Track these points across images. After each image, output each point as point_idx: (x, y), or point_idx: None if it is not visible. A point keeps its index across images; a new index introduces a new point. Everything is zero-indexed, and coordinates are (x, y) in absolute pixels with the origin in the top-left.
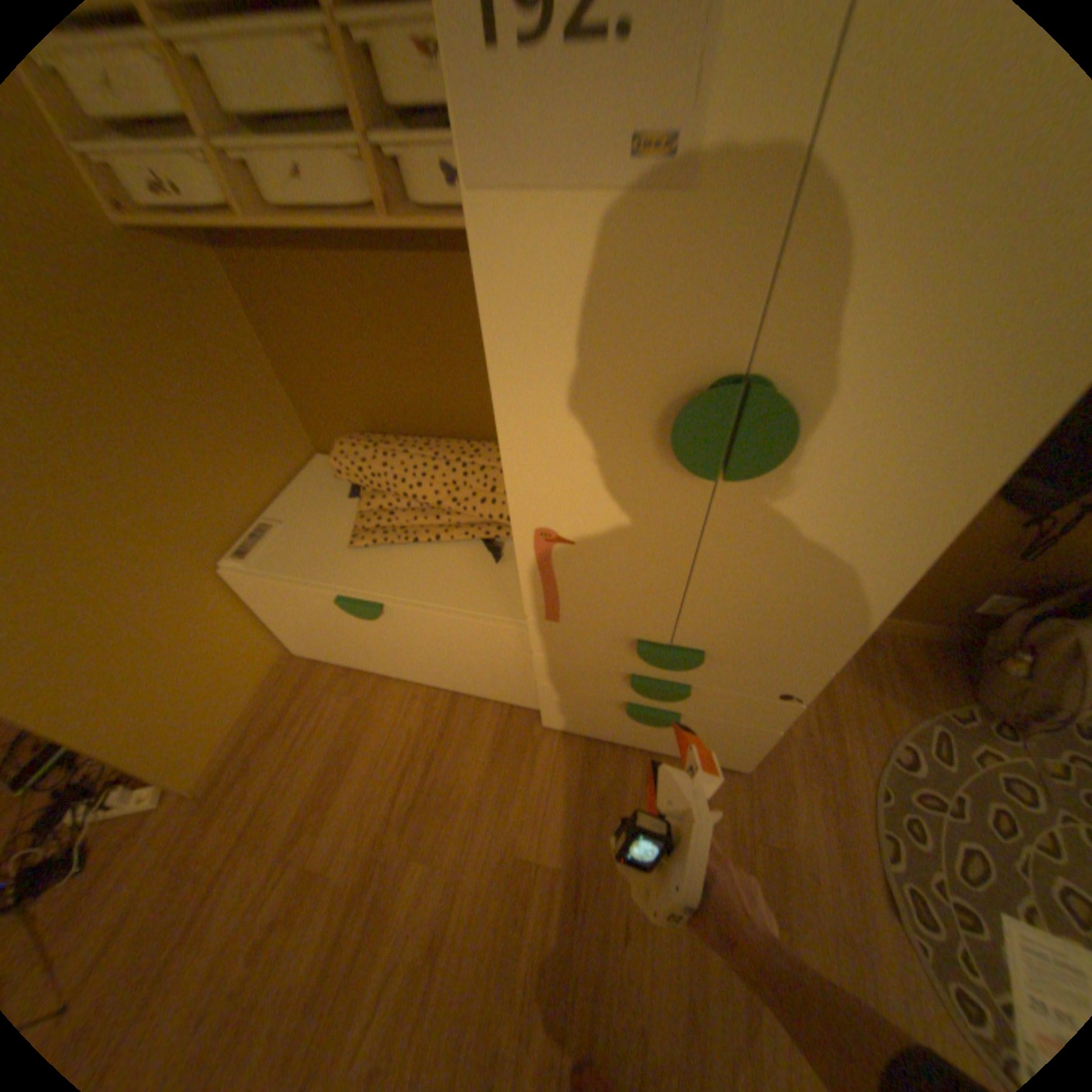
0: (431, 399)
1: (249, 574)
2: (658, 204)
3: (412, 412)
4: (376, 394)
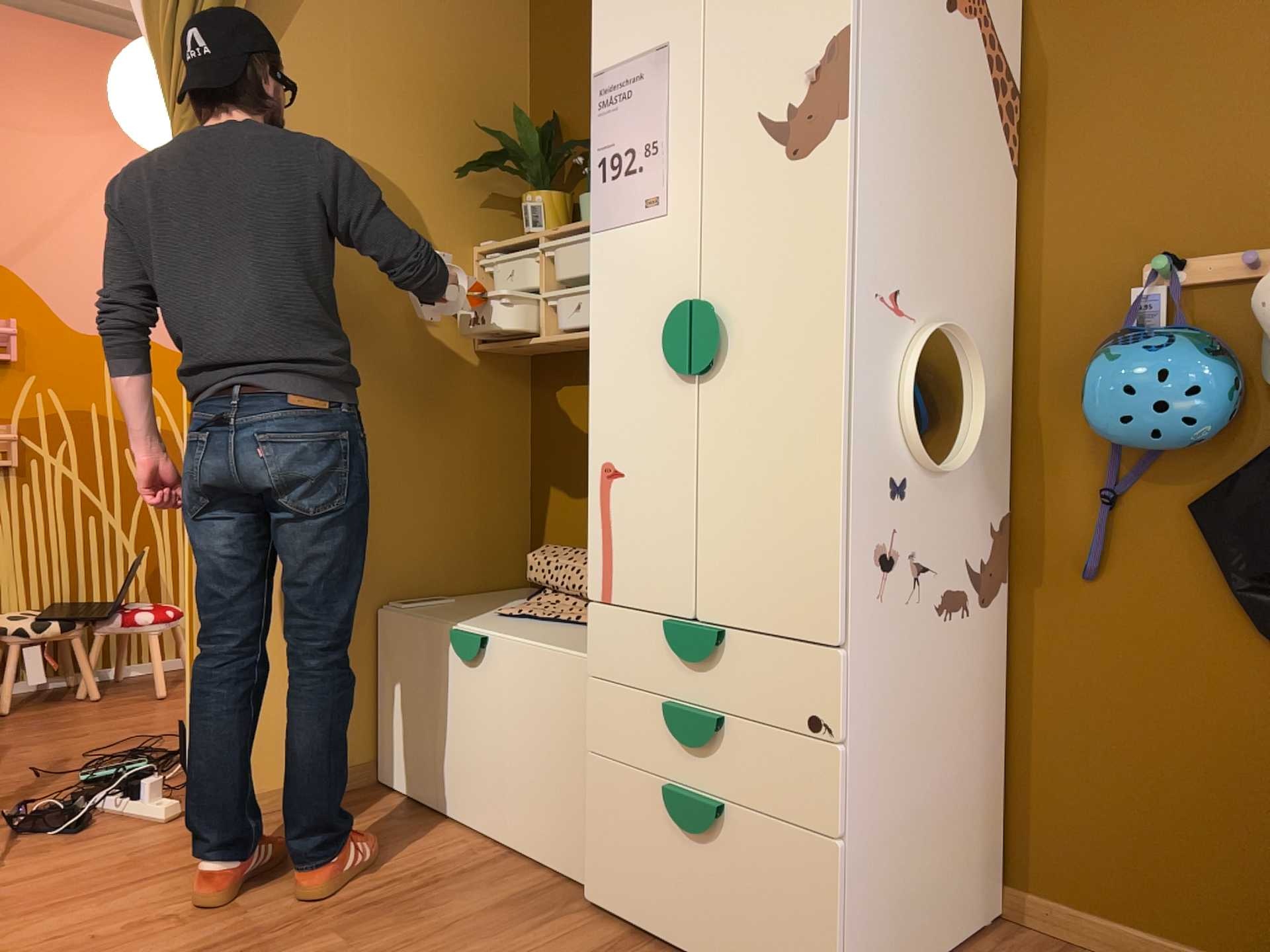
0: None
1: (400, 614)
2: (654, 224)
3: None
4: None
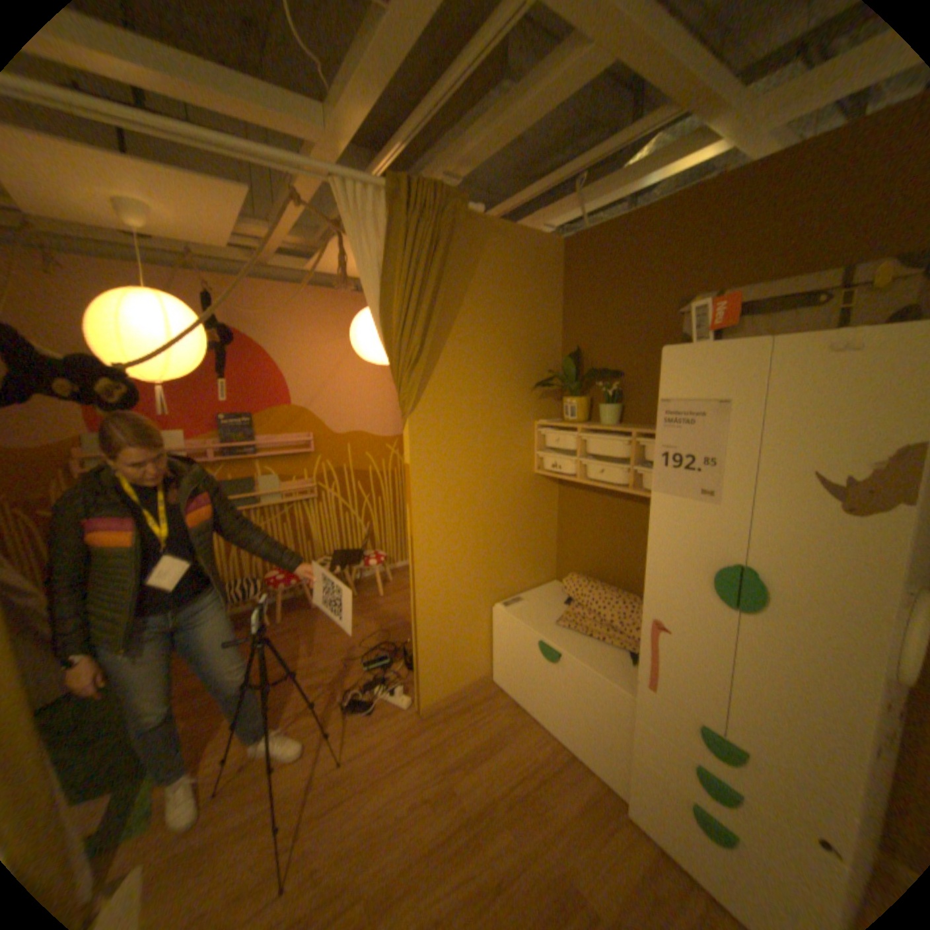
0: (628, 570)
1: (506, 614)
2: (708, 506)
3: (615, 574)
4: (600, 559)
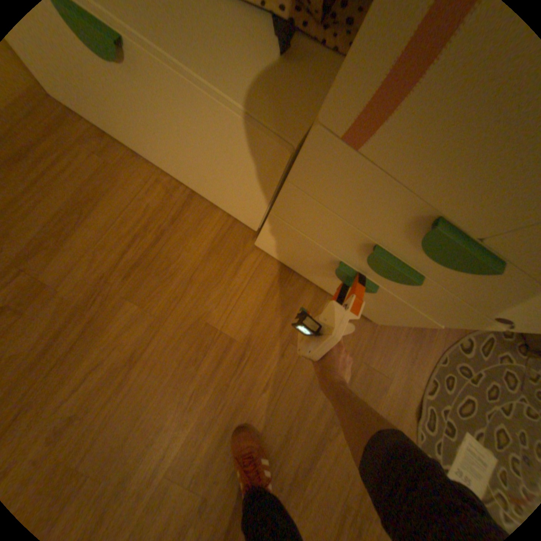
0: None
1: None
2: None
3: None
4: None
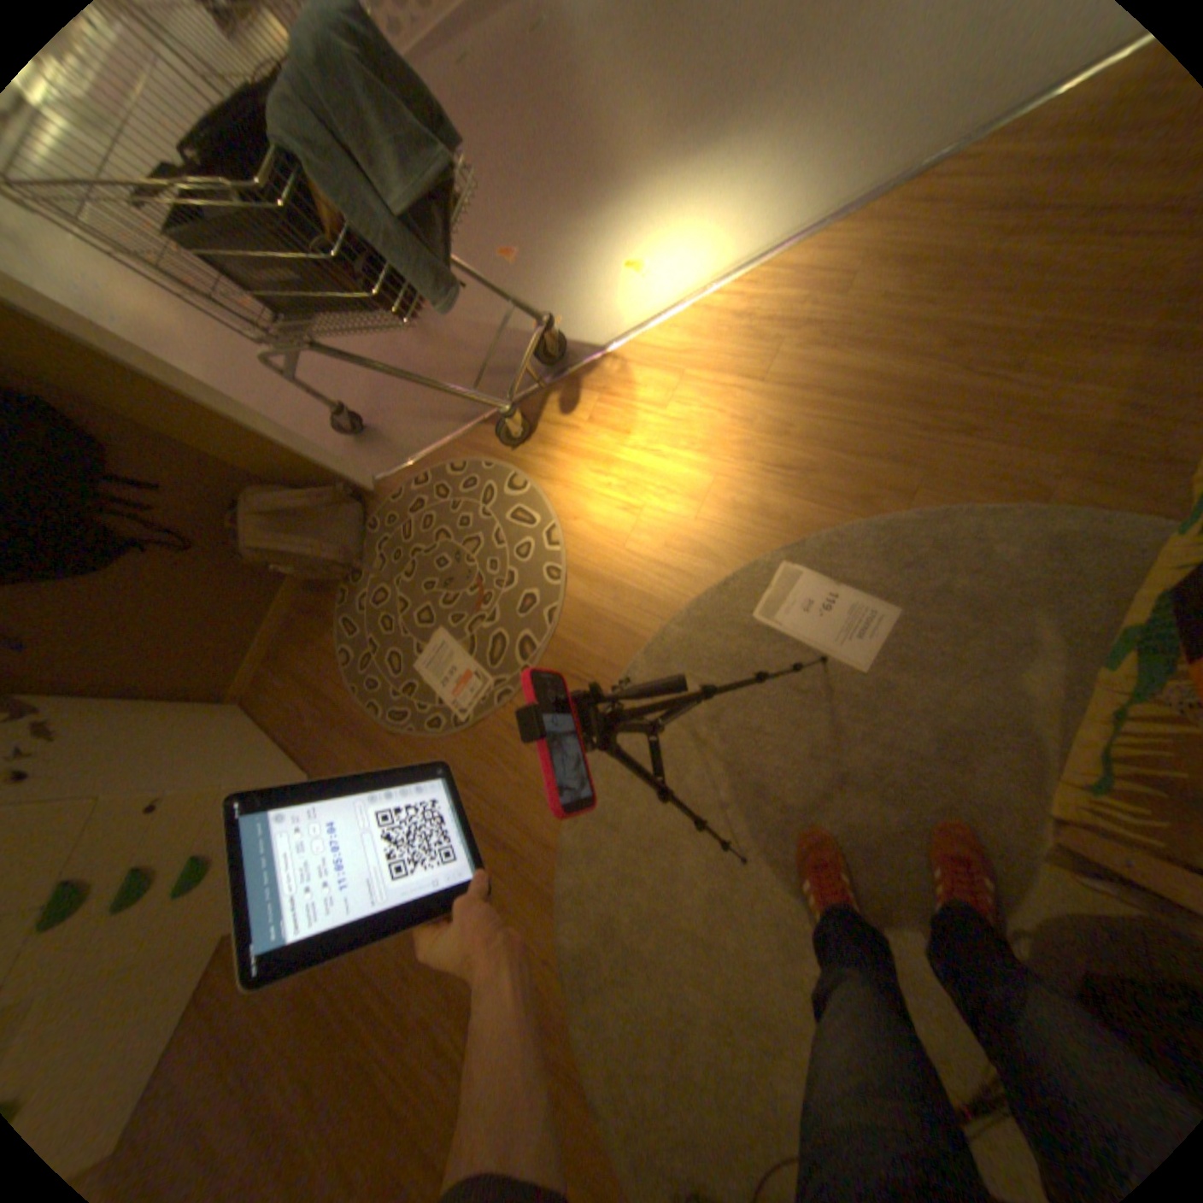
0: None
1: None
2: None
3: None
4: None
